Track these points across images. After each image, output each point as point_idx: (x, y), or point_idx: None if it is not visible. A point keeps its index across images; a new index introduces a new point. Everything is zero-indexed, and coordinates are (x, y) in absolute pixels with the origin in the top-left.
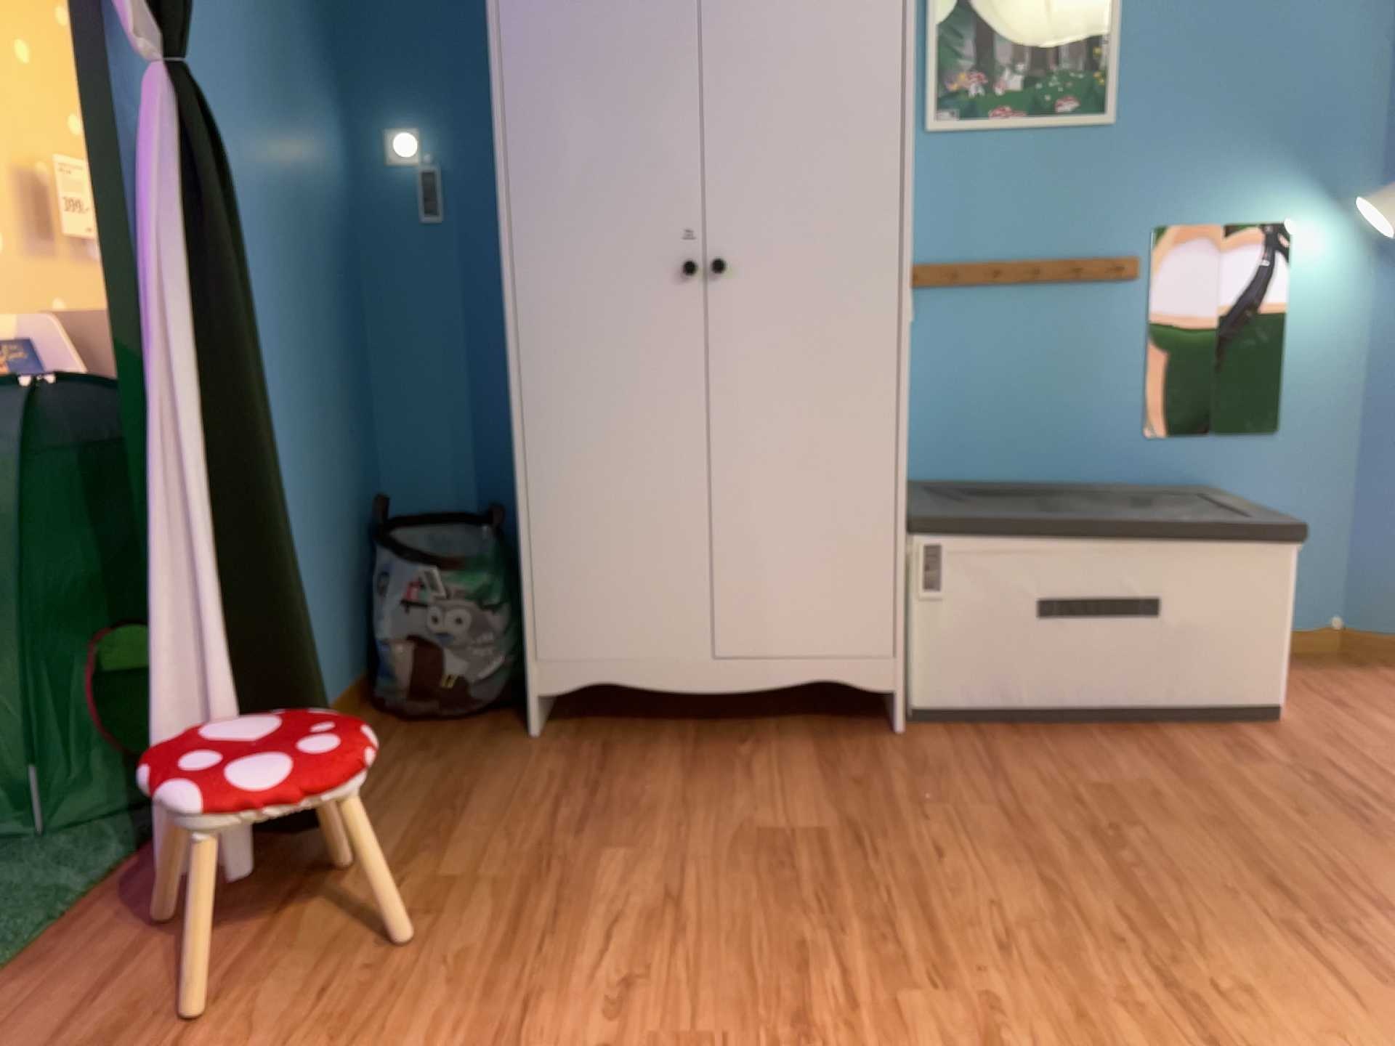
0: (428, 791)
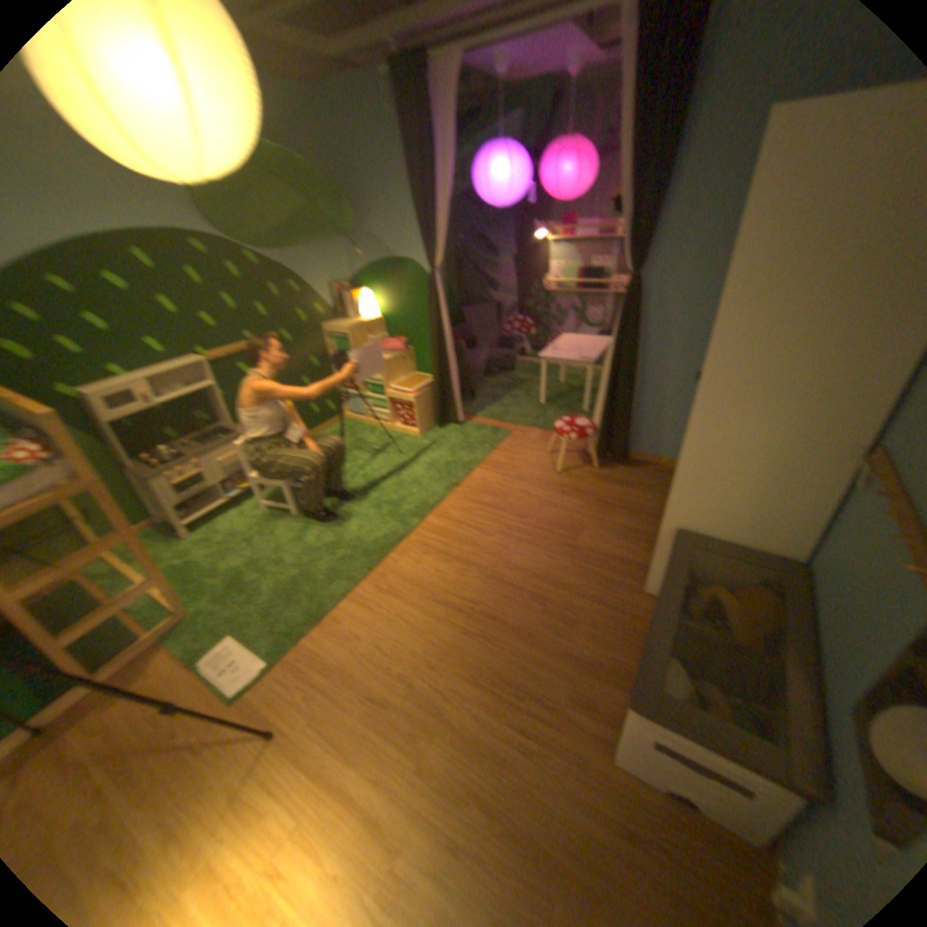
0: (631, 484)
